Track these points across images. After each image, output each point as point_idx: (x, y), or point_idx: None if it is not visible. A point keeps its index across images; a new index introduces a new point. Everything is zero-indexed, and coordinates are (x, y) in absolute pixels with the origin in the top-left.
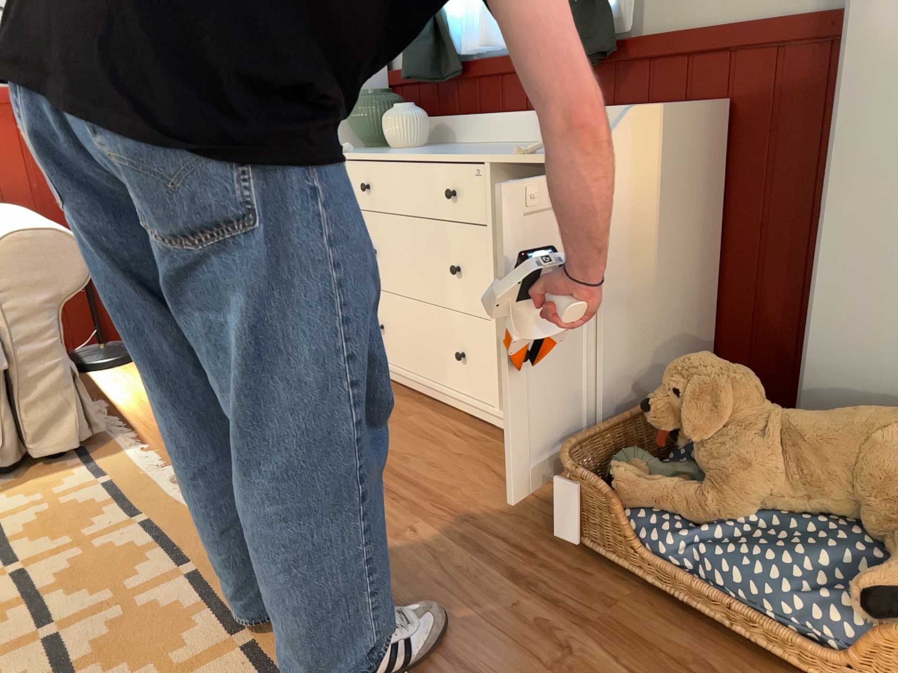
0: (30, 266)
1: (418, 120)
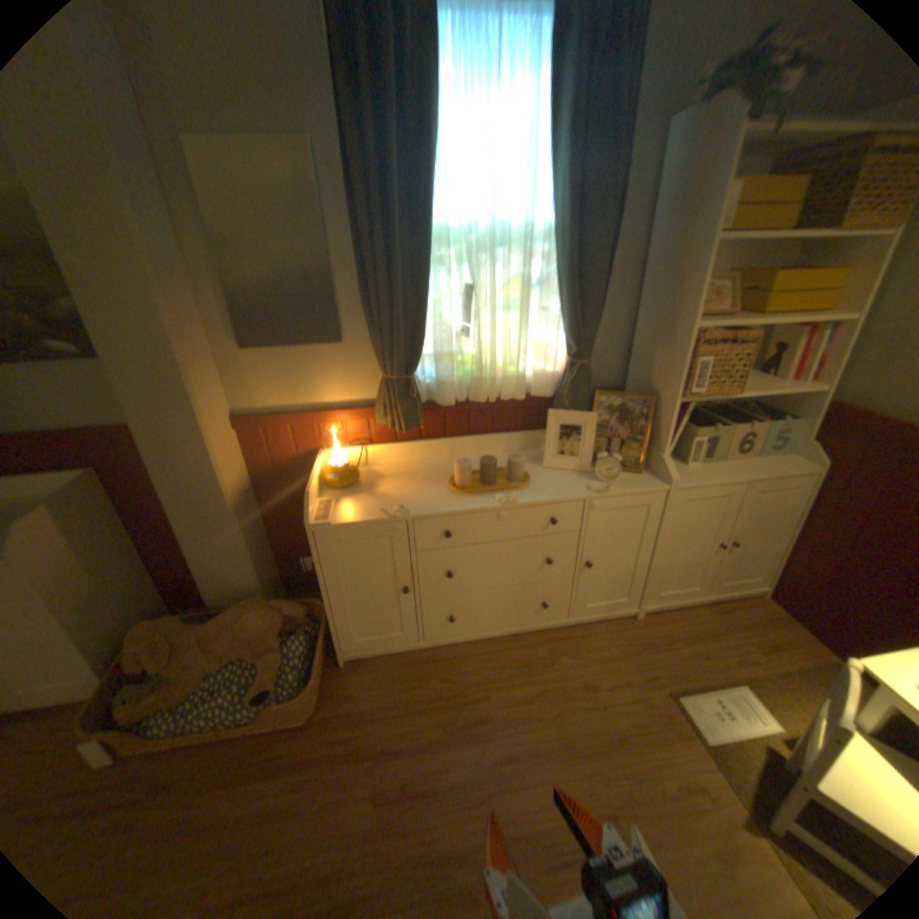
0: None
1: None
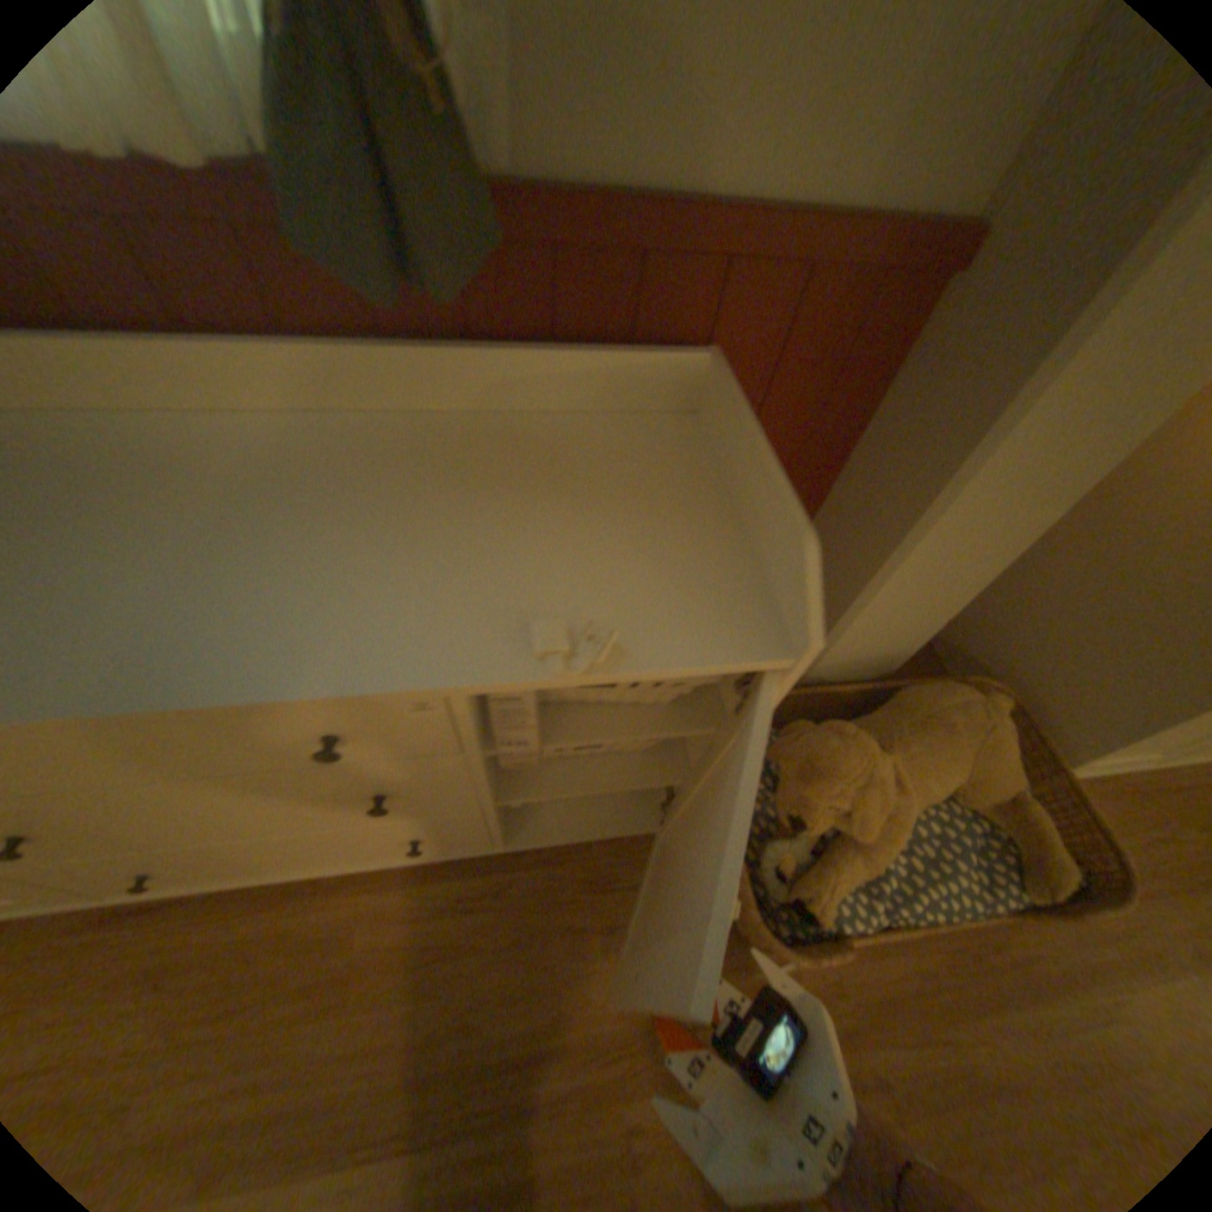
0: None
1: None
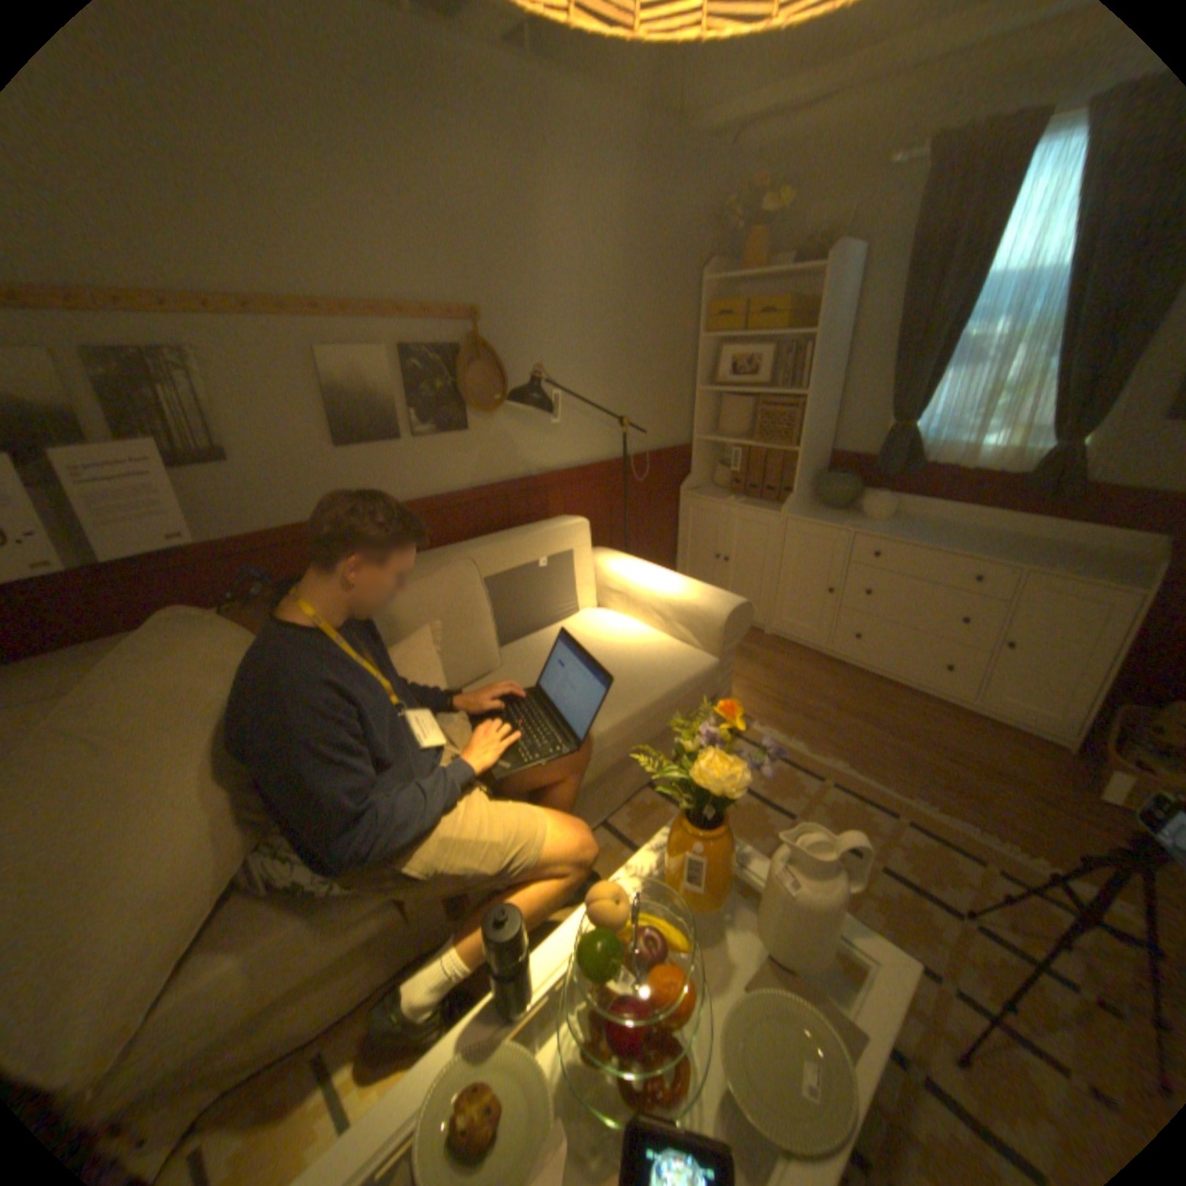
0: (735, 626)
1: (895, 504)
